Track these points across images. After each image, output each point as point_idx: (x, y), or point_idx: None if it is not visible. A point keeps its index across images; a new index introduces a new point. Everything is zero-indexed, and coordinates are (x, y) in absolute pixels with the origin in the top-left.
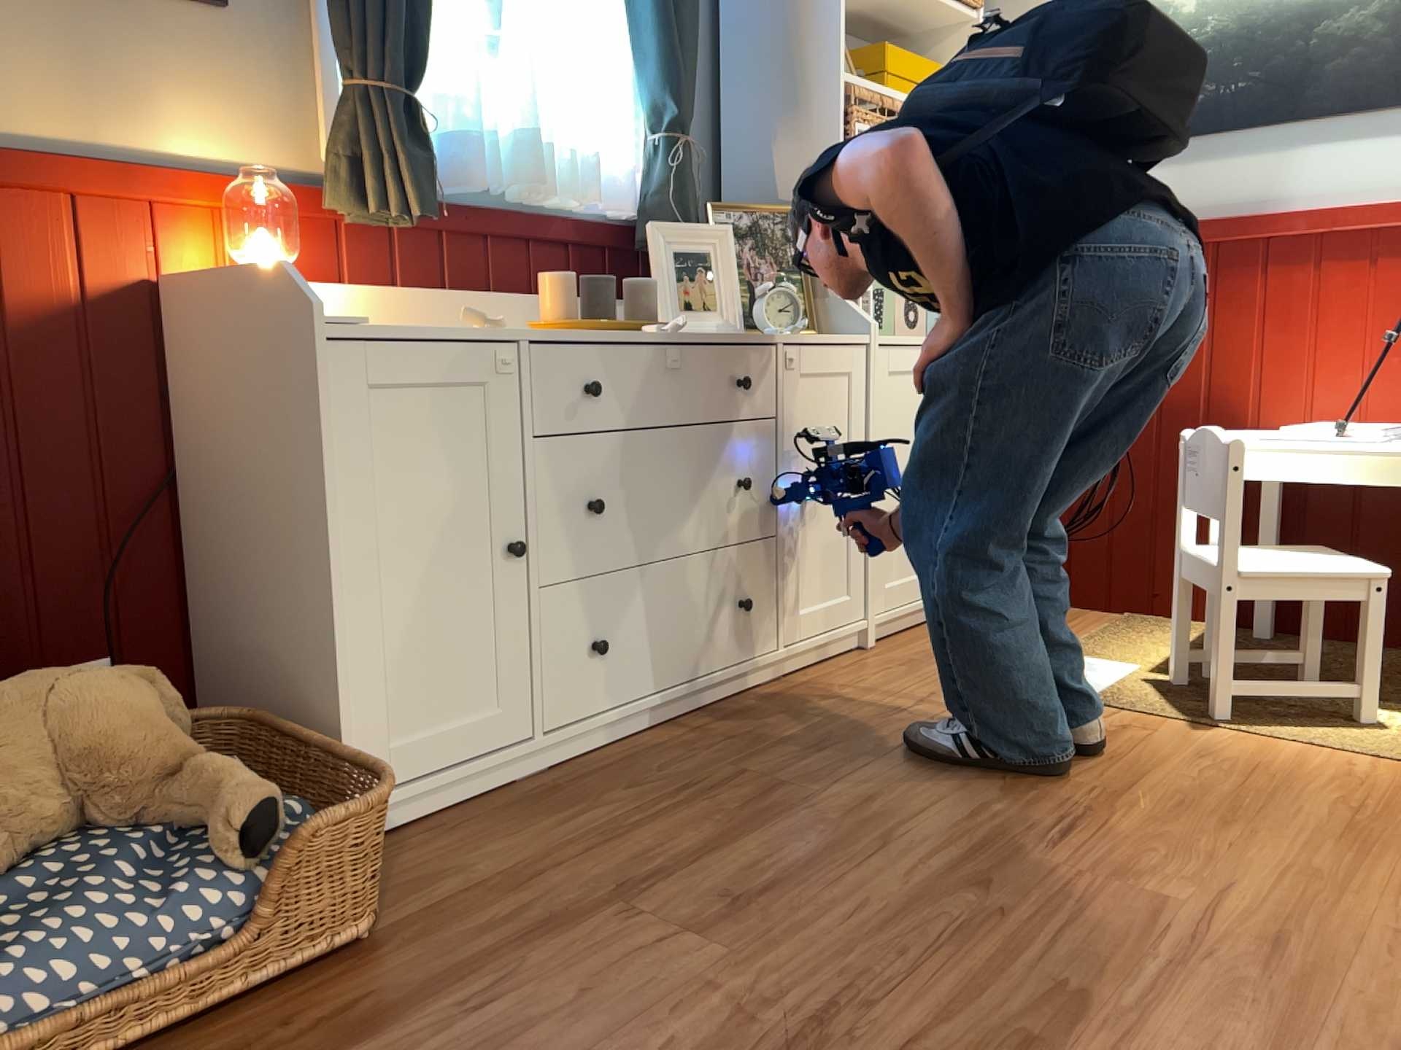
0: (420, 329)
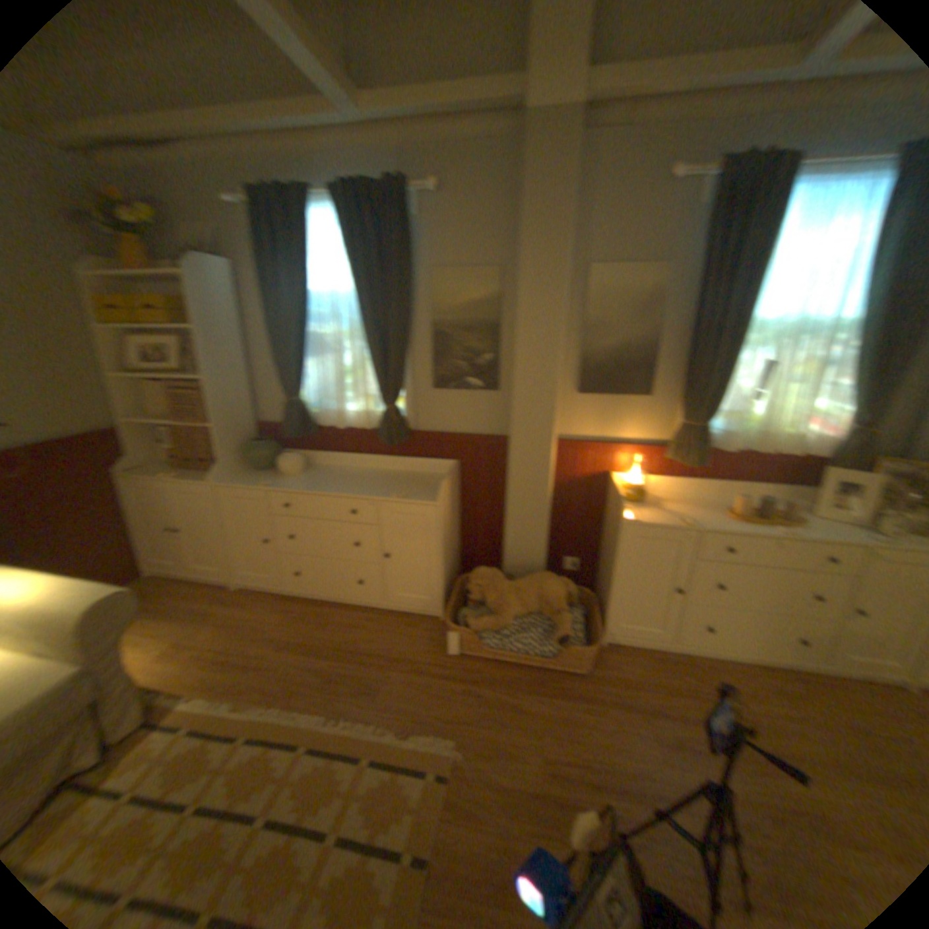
0: (662, 519)
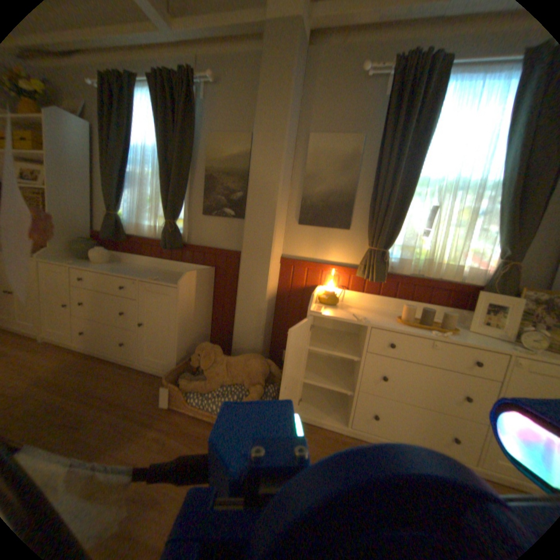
0: (343, 316)
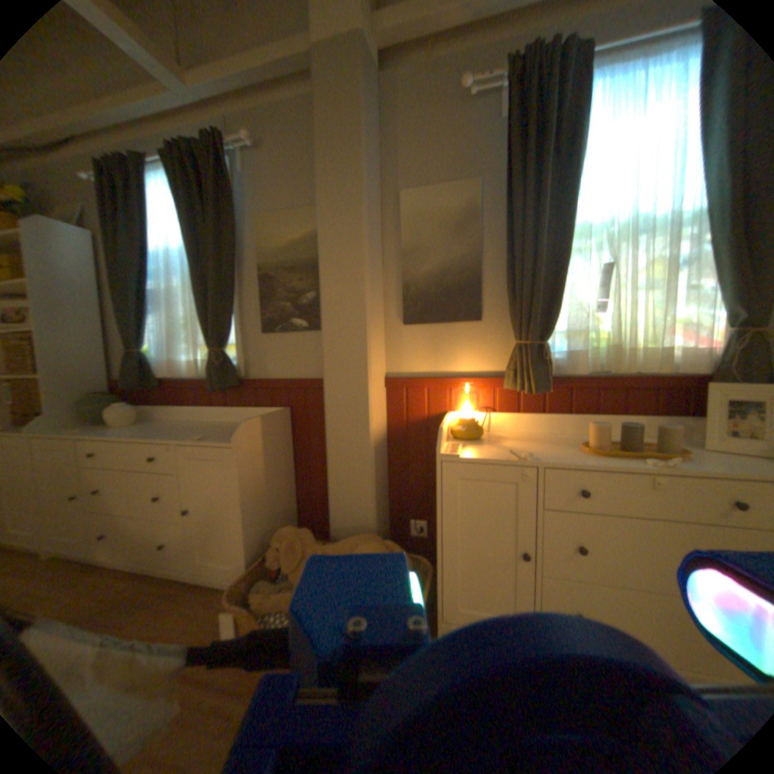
0: (495, 455)
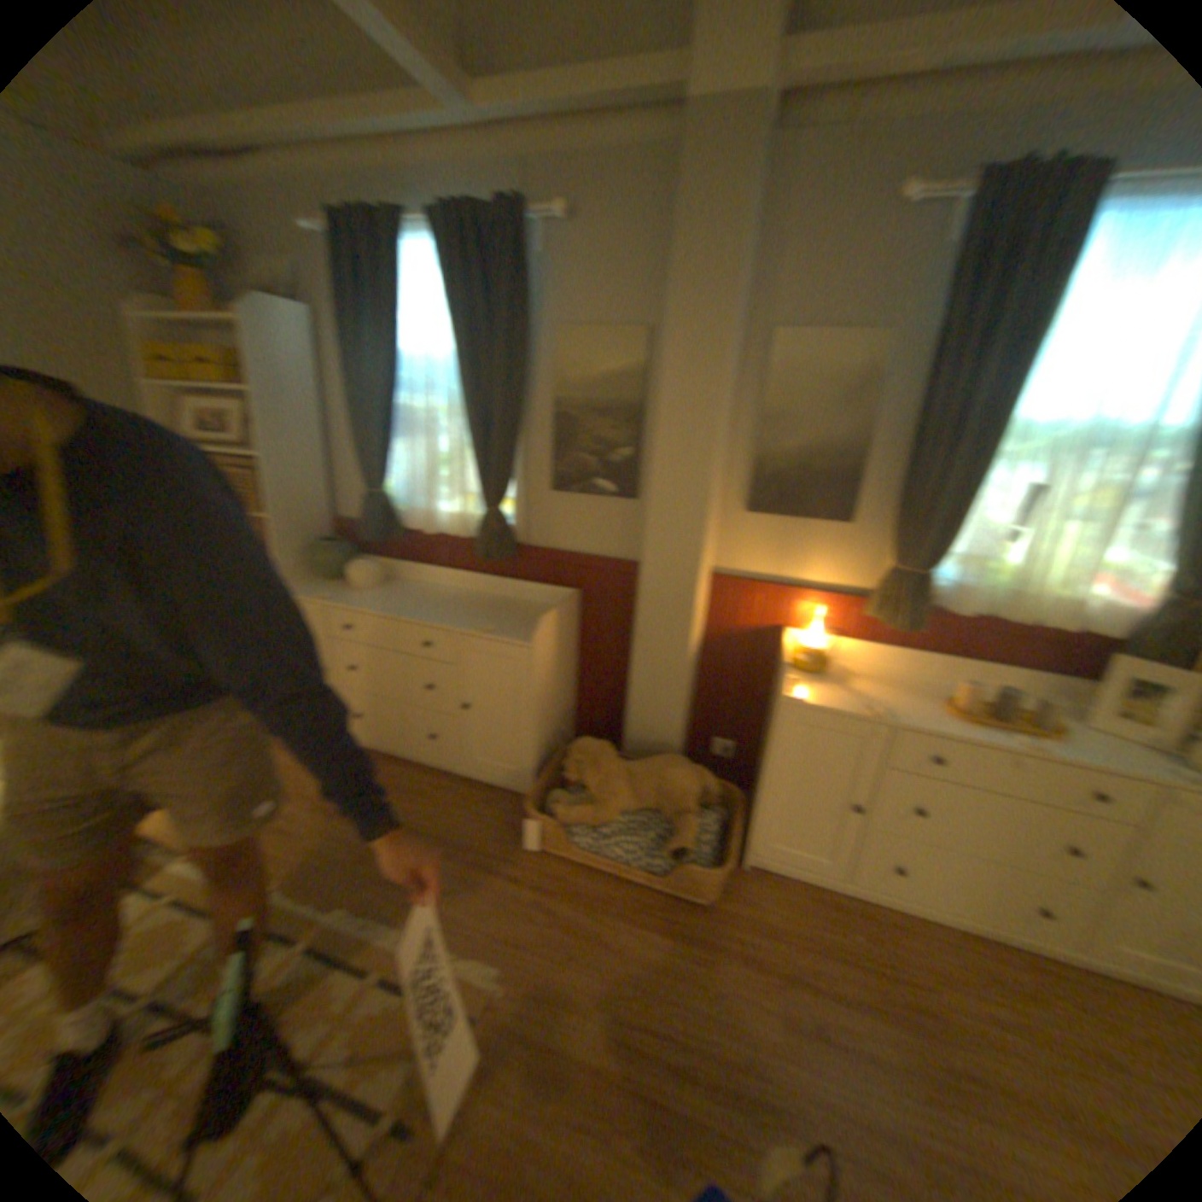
0: (845, 704)
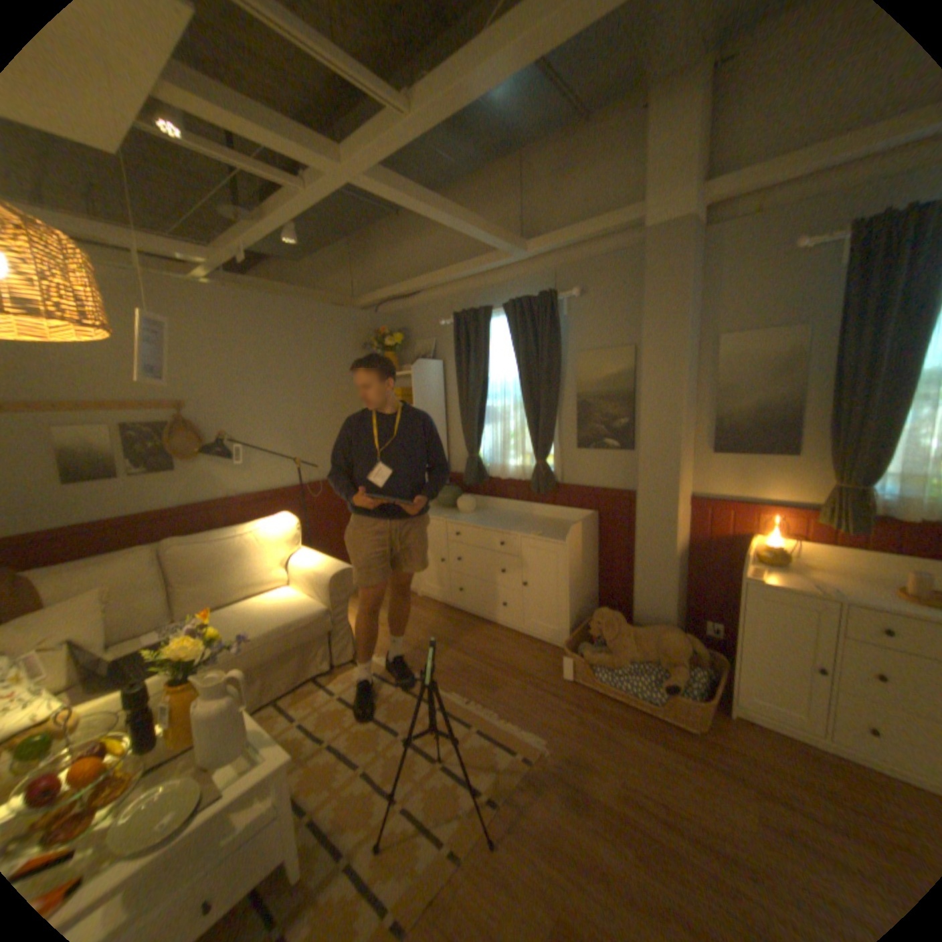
0: (798, 585)
